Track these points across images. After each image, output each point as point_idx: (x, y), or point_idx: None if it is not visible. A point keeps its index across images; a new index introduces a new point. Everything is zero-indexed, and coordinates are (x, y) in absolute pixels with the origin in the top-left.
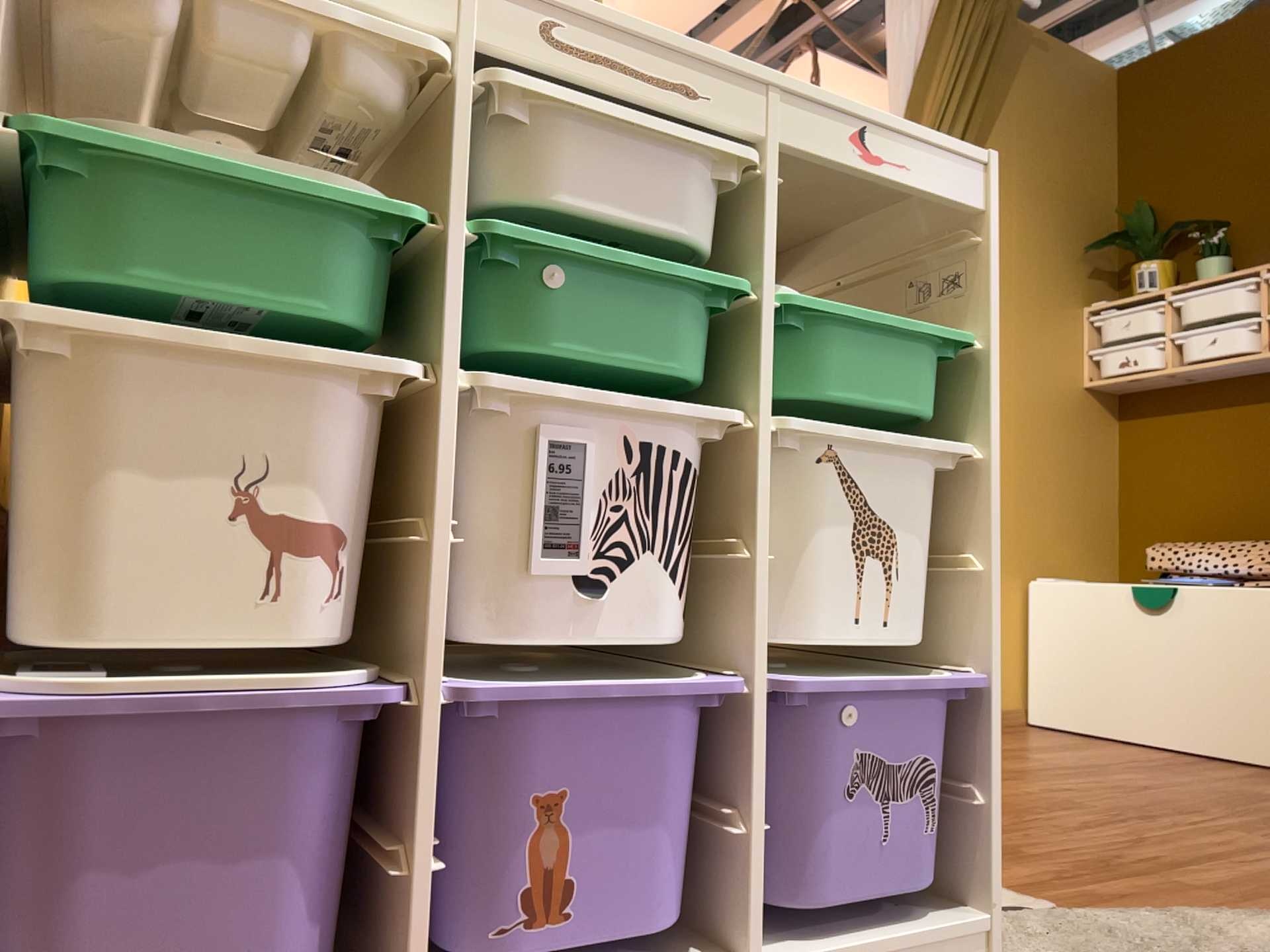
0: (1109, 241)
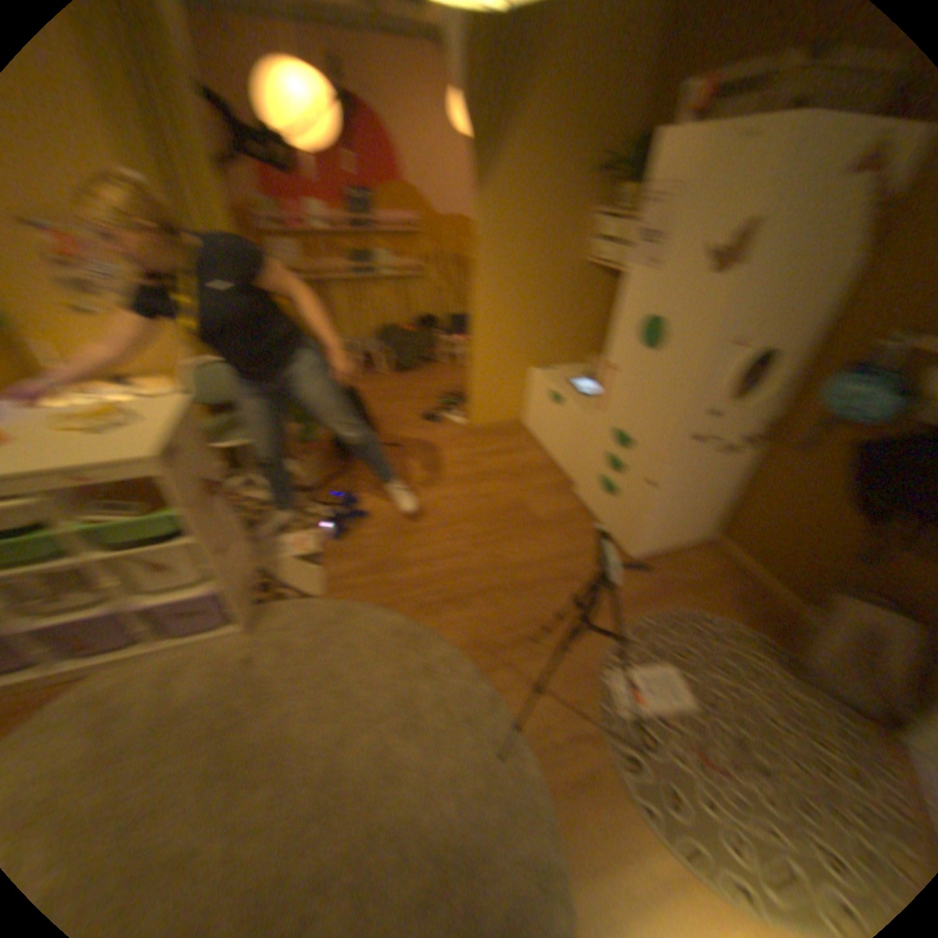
0: (616, 161)
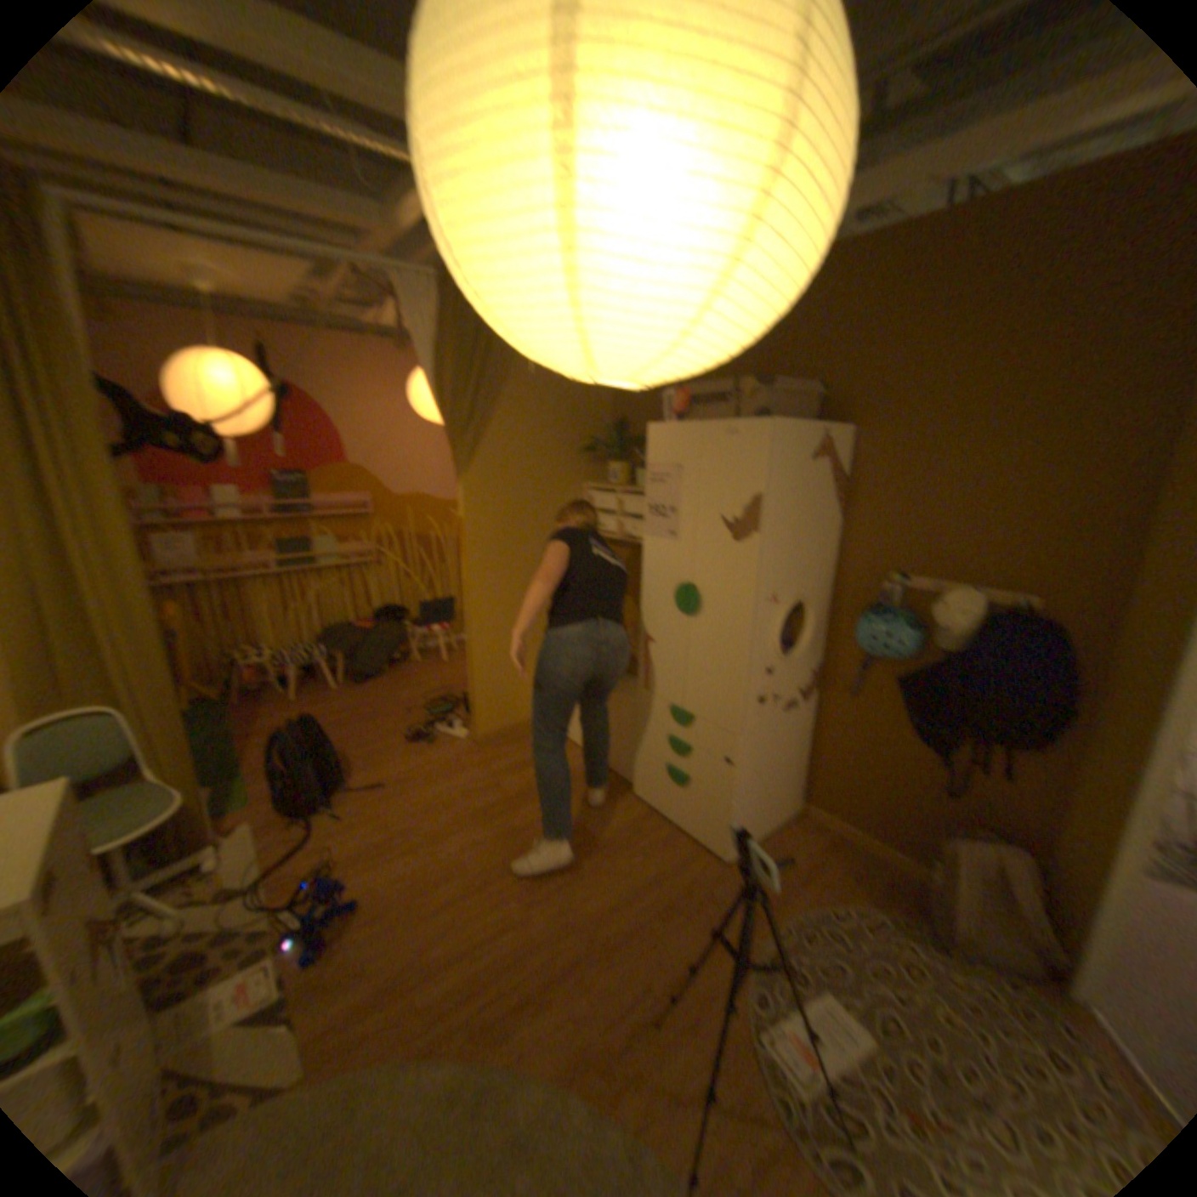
0: (603, 446)
